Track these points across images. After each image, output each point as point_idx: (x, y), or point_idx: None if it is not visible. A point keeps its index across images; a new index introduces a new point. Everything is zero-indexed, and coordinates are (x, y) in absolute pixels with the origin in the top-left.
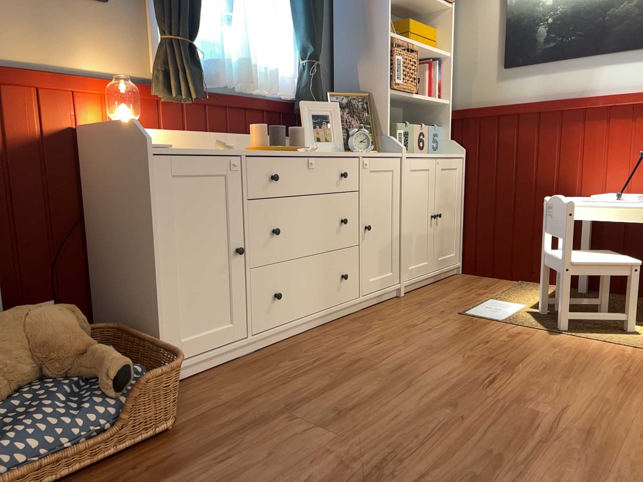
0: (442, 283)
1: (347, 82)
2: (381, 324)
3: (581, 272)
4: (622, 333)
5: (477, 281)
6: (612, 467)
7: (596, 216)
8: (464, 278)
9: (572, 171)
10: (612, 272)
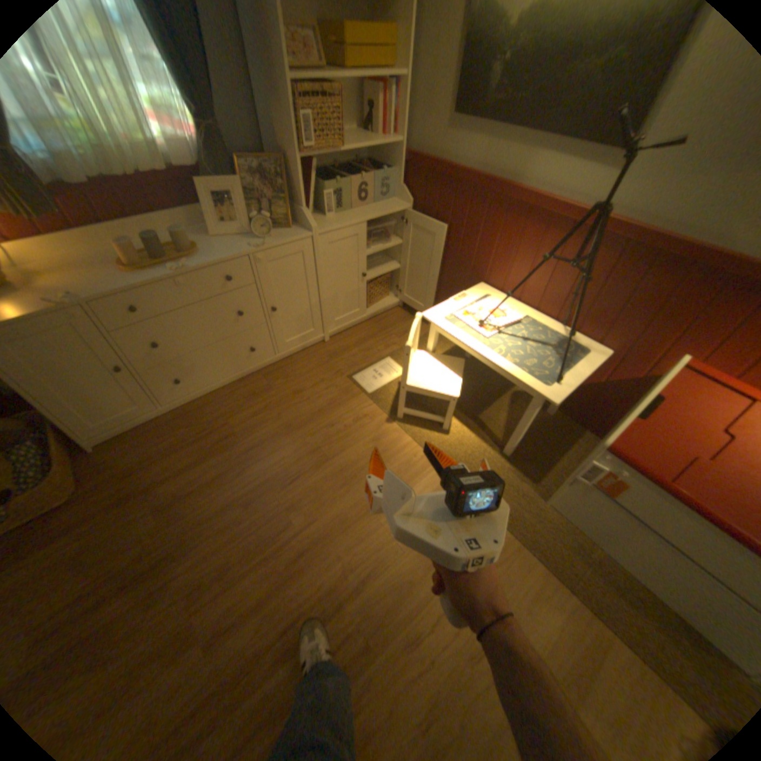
0: (375, 322)
1: (266, 129)
2: (281, 384)
3: (413, 392)
4: (436, 432)
5: (403, 324)
6: (285, 592)
7: (452, 340)
8: (399, 315)
9: (486, 259)
10: (436, 397)
